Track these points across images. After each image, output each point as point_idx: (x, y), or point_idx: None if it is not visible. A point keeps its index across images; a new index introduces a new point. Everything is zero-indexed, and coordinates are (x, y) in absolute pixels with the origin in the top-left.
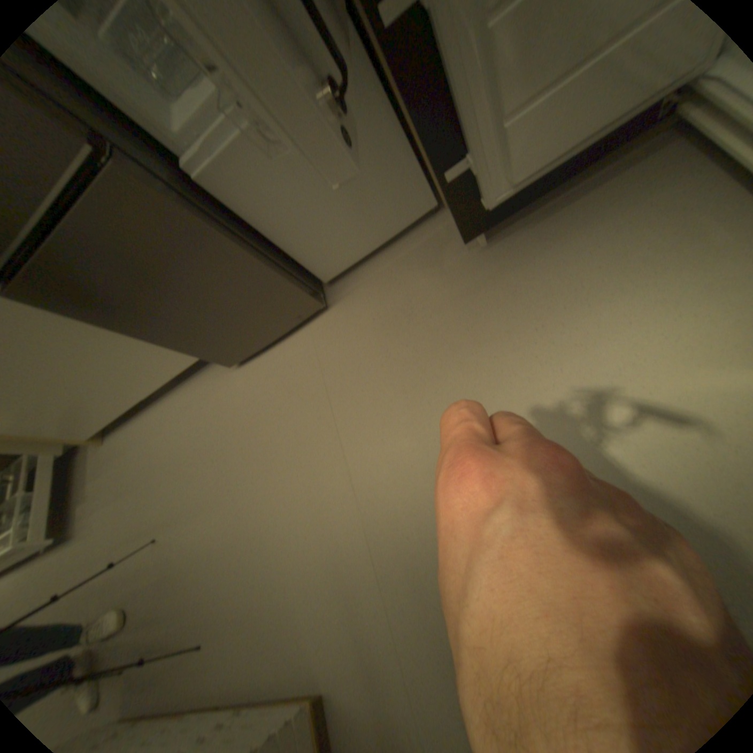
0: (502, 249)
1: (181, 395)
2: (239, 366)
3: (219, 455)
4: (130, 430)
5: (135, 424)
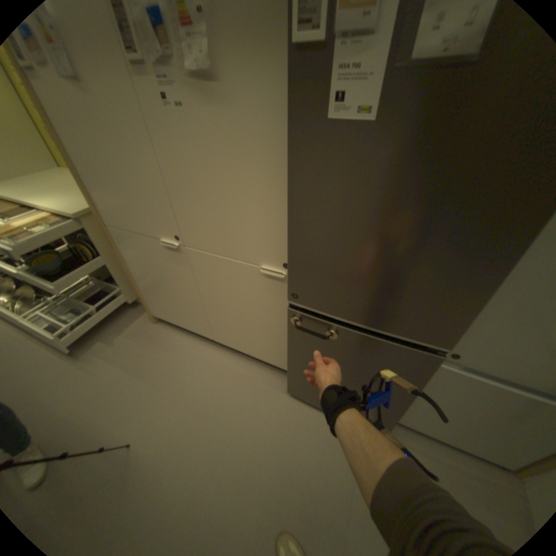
0: None
1: (234, 358)
2: (291, 393)
3: (230, 439)
4: (181, 336)
5: (187, 336)
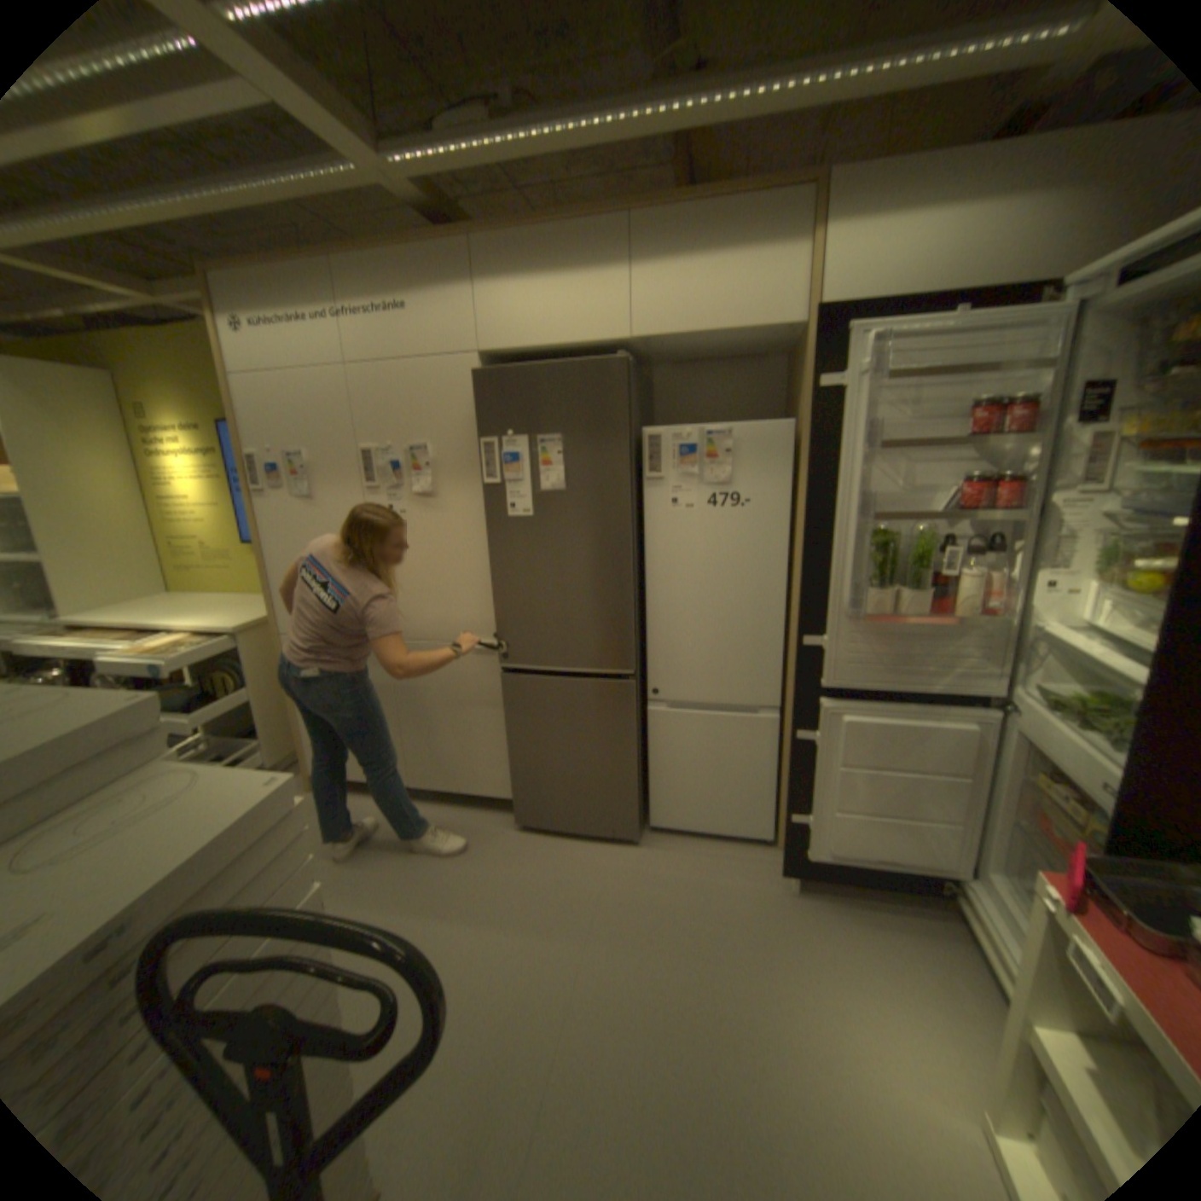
0: (808, 908)
1: (438, 810)
2: (521, 829)
3: (439, 885)
4: (354, 799)
5: (364, 798)
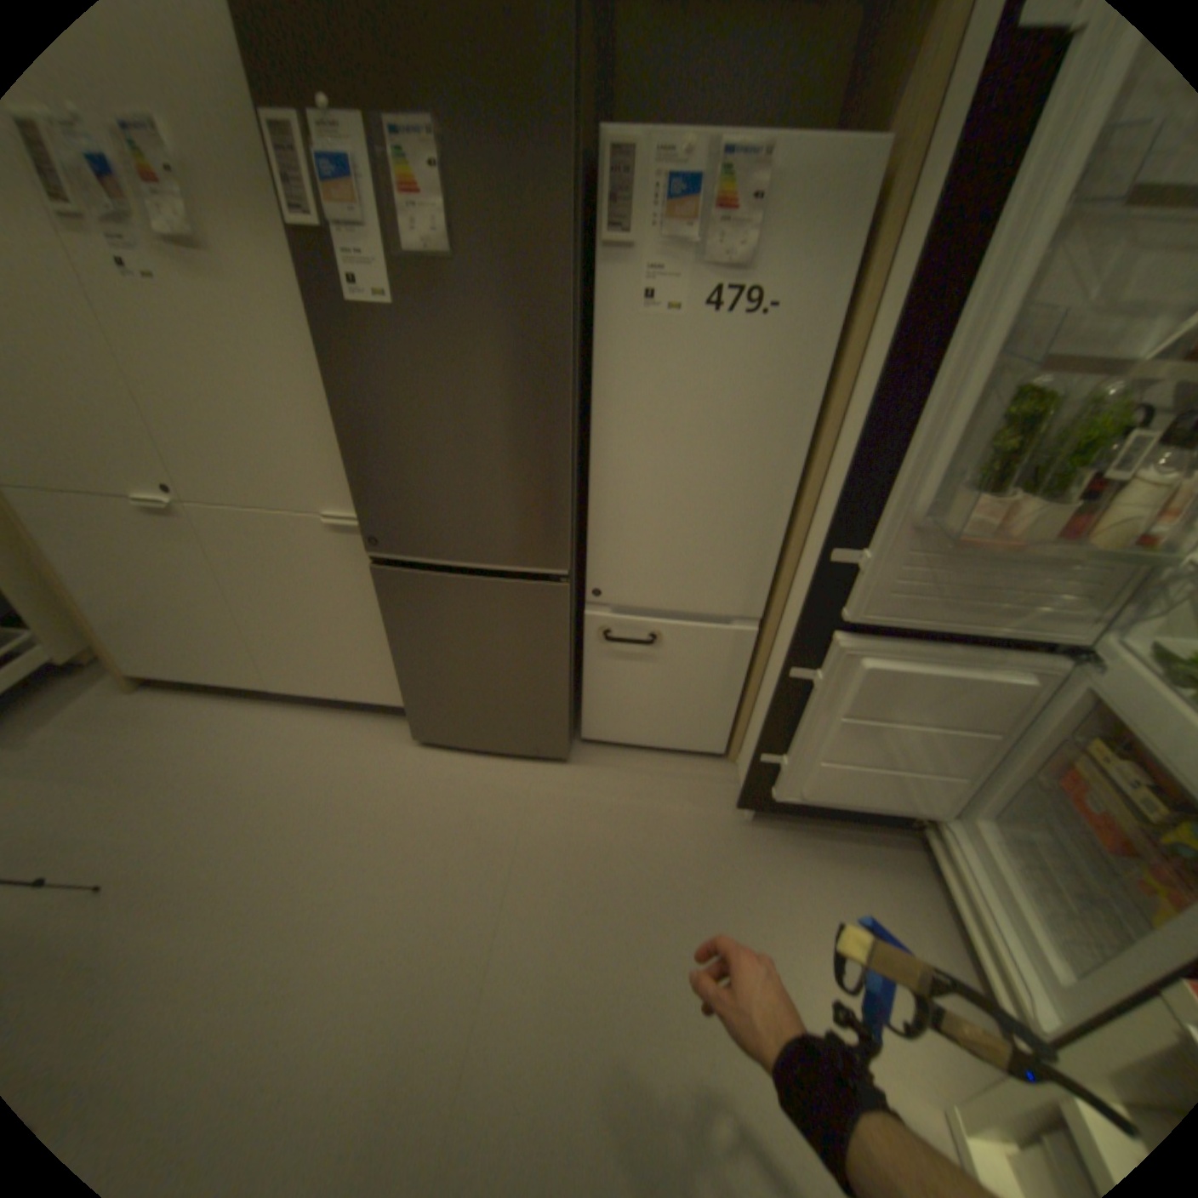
0: (760, 838)
1: (312, 716)
2: (420, 743)
3: (311, 827)
4: (194, 702)
5: (208, 700)
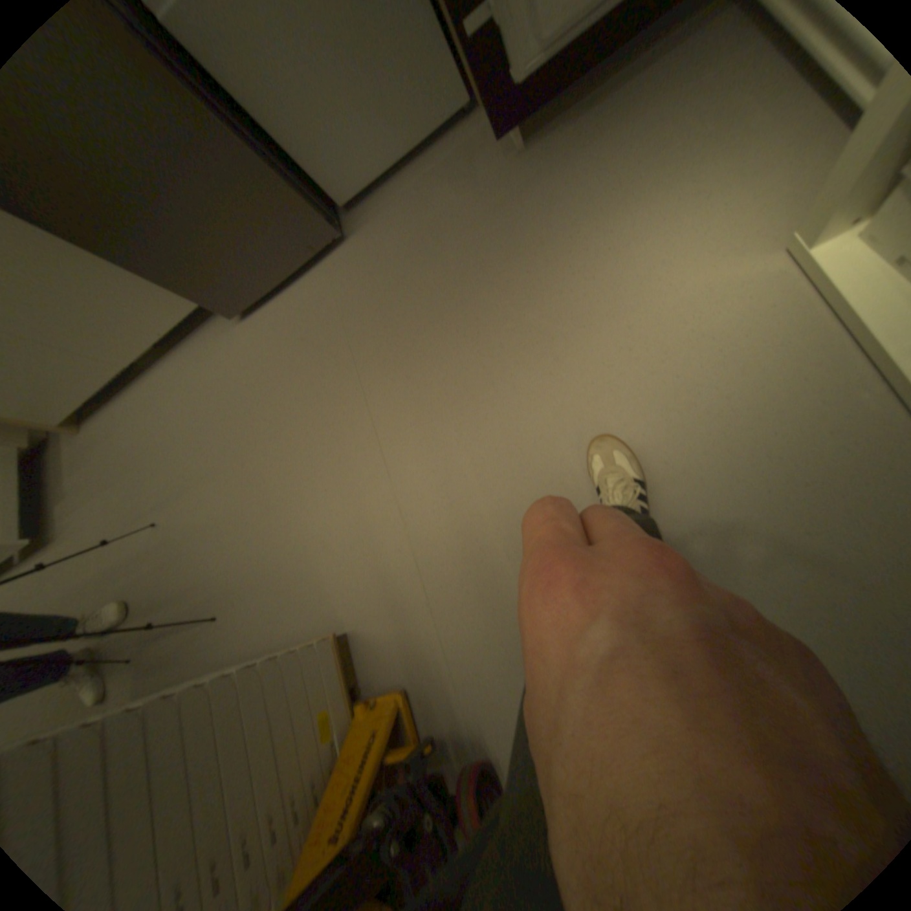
0: (540, 149)
1: (172, 362)
2: (241, 318)
3: (223, 421)
4: (113, 411)
5: (117, 403)
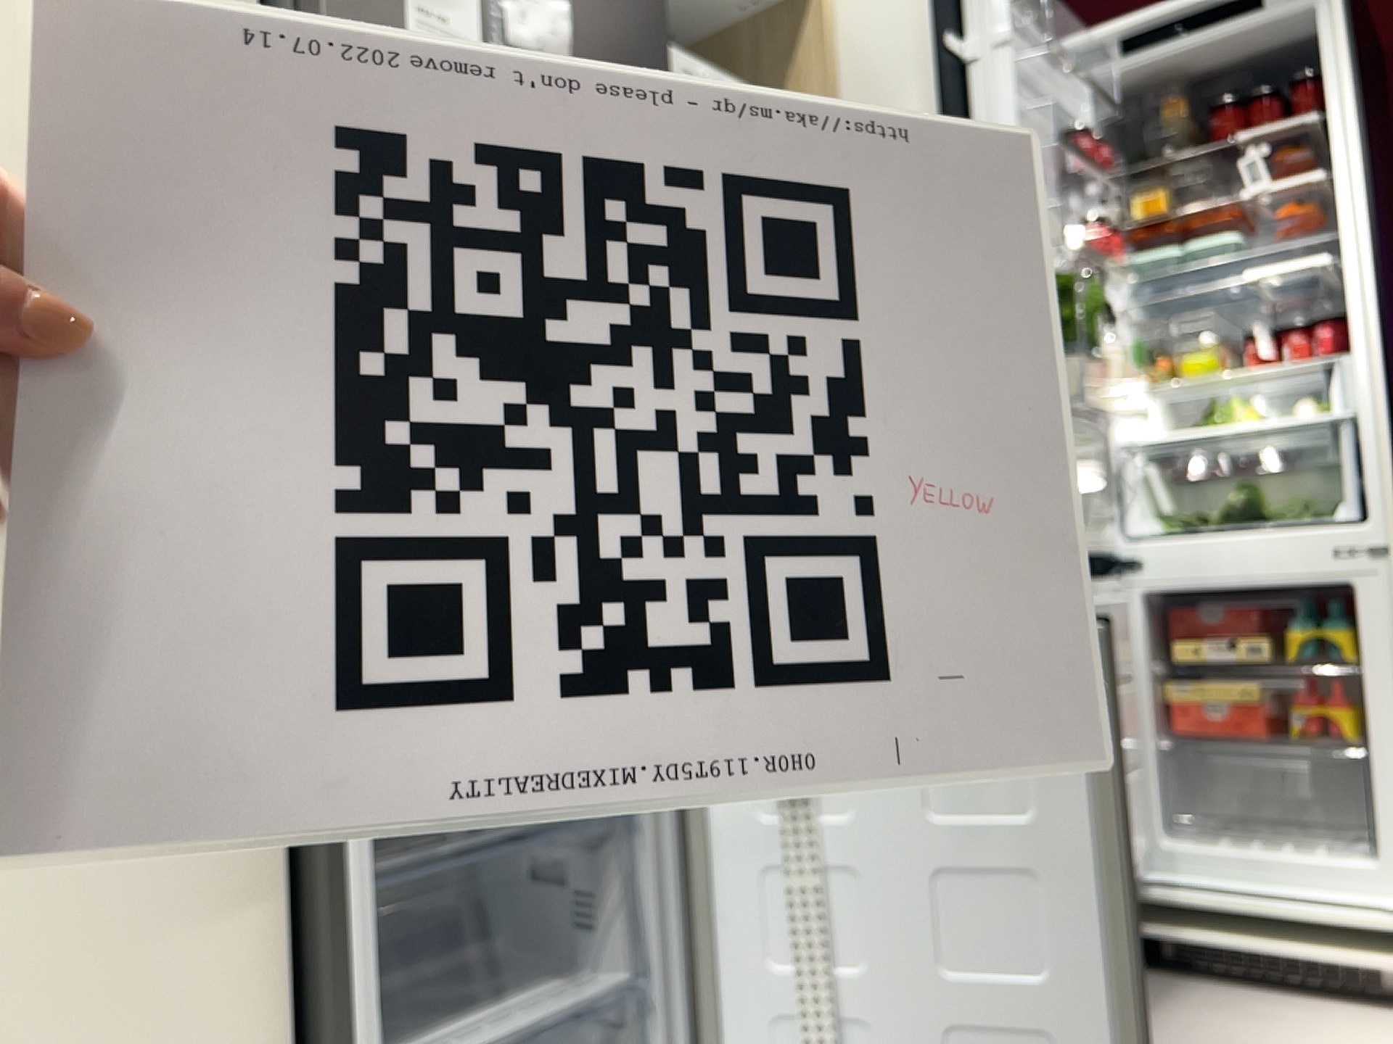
0: None
1: None
2: None
3: None
4: None
5: None
